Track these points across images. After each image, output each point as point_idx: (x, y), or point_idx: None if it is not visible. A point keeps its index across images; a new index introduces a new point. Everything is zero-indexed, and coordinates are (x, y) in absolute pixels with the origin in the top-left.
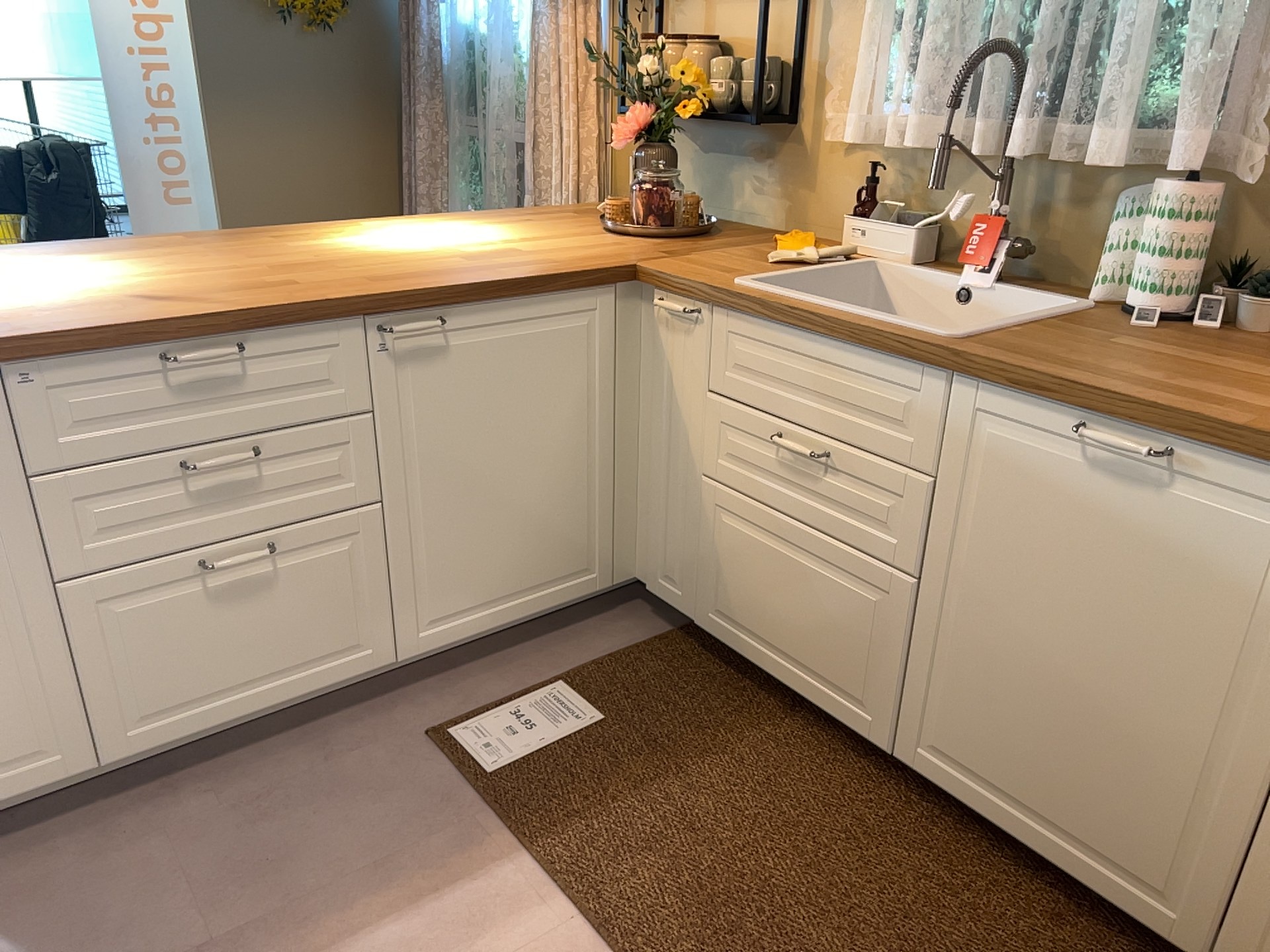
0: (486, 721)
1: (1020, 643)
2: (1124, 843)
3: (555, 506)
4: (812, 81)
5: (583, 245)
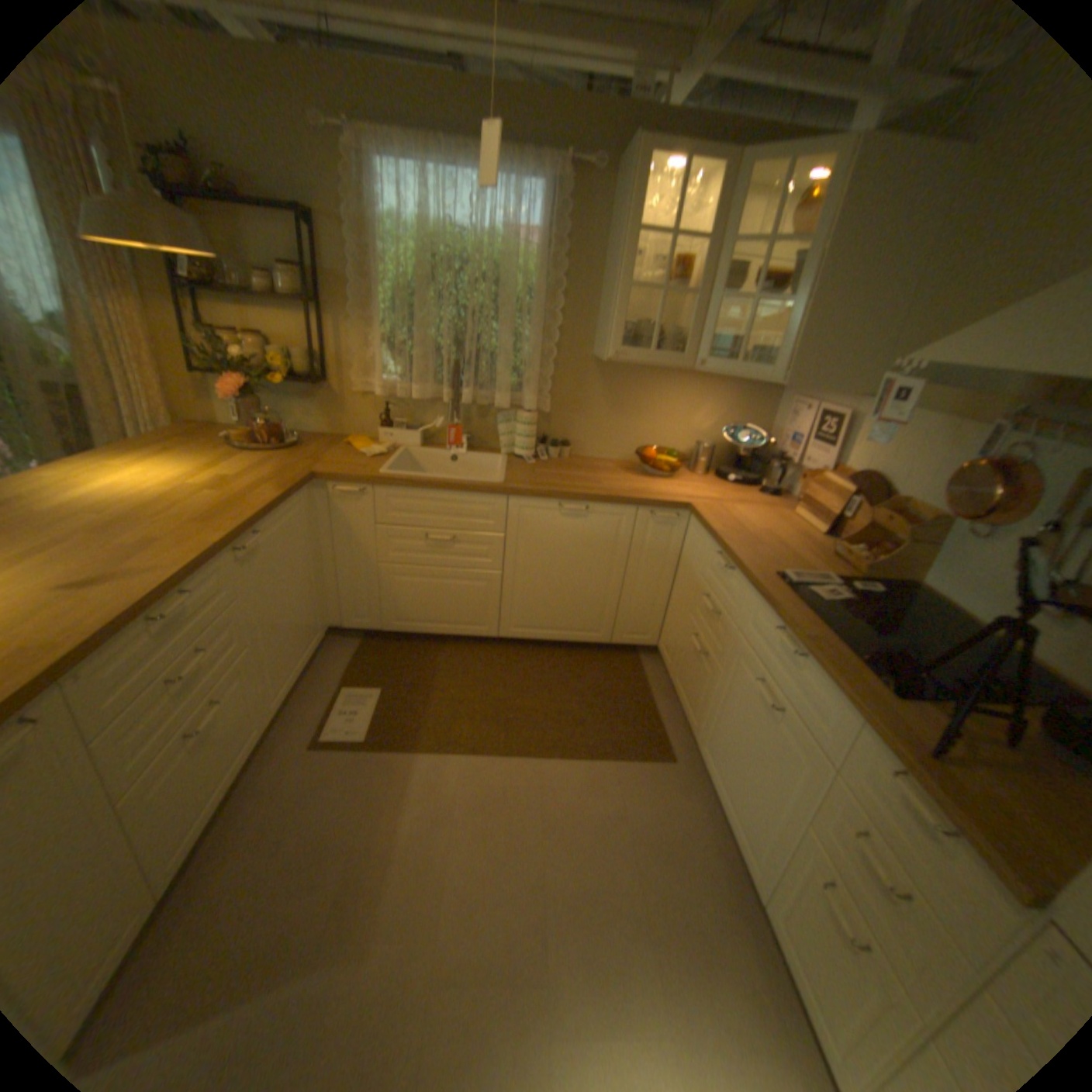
0: (332, 725)
1: (545, 578)
2: (585, 623)
3: (304, 607)
4: (334, 359)
5: (254, 464)
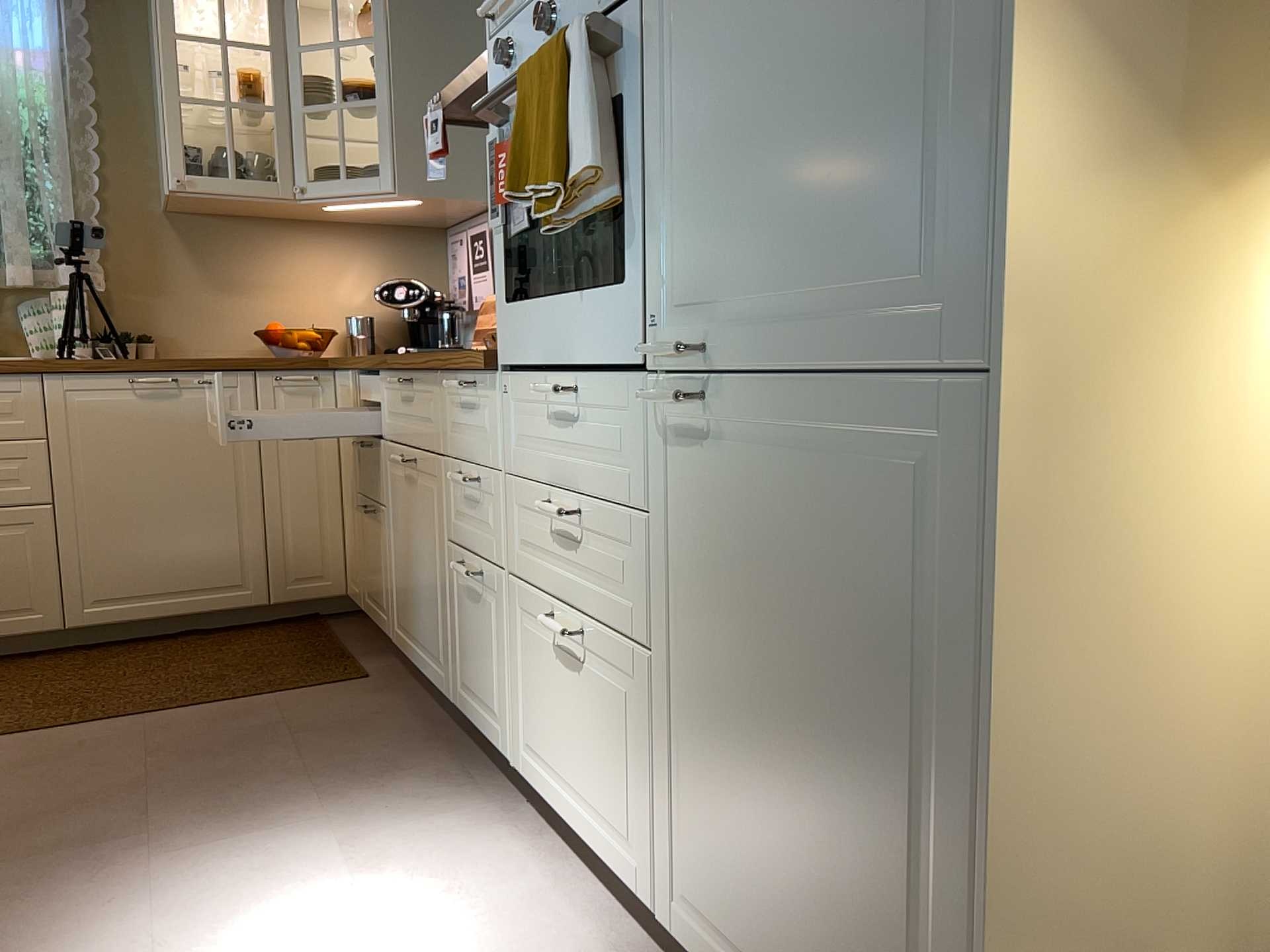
0: None
1: (131, 505)
2: (217, 573)
3: None
4: None
5: None
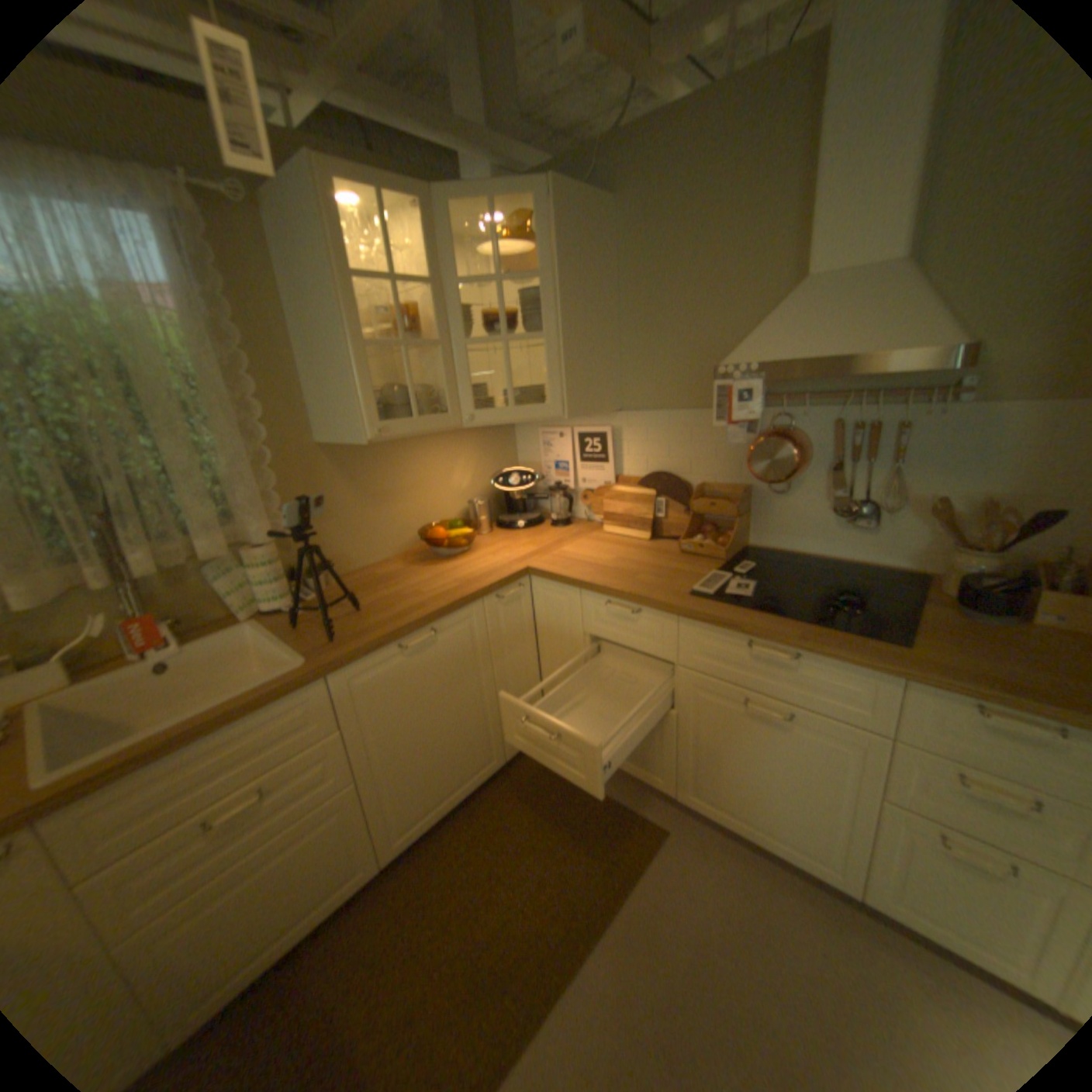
0: None
1: (414, 747)
2: (476, 762)
3: None
4: None
5: None
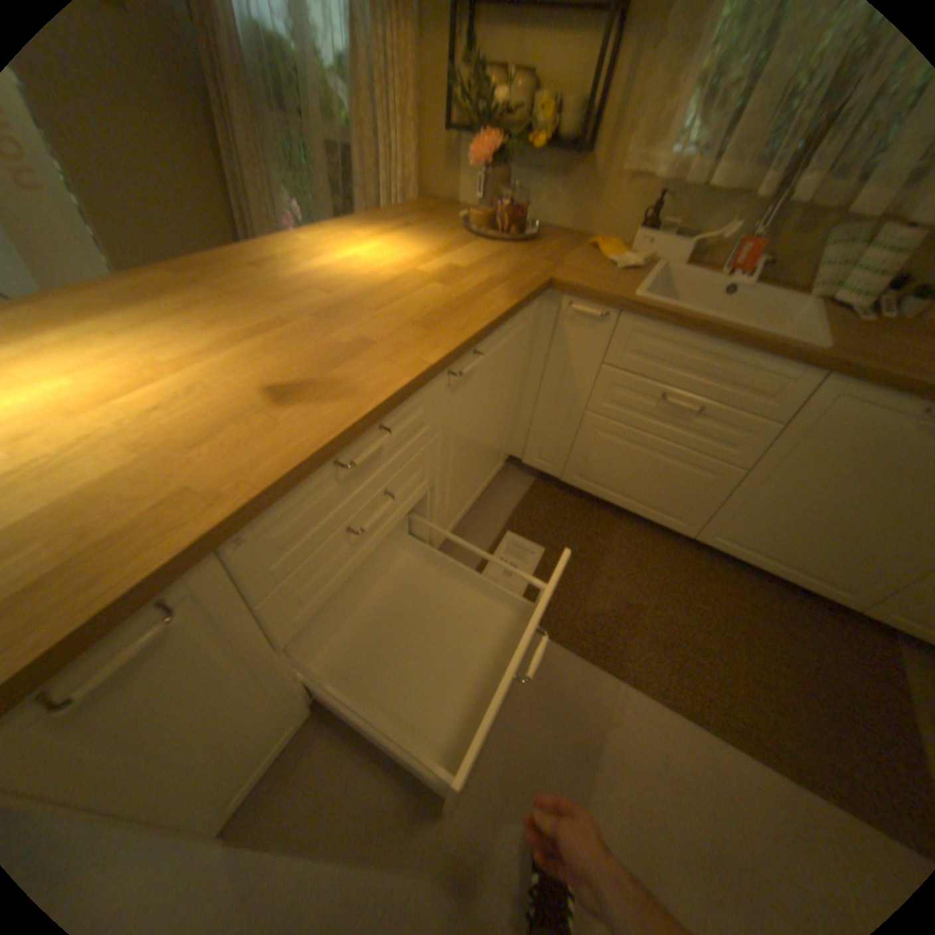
0: (490, 571)
1: (815, 502)
2: (840, 576)
3: (495, 438)
4: (615, 114)
5: (488, 254)
